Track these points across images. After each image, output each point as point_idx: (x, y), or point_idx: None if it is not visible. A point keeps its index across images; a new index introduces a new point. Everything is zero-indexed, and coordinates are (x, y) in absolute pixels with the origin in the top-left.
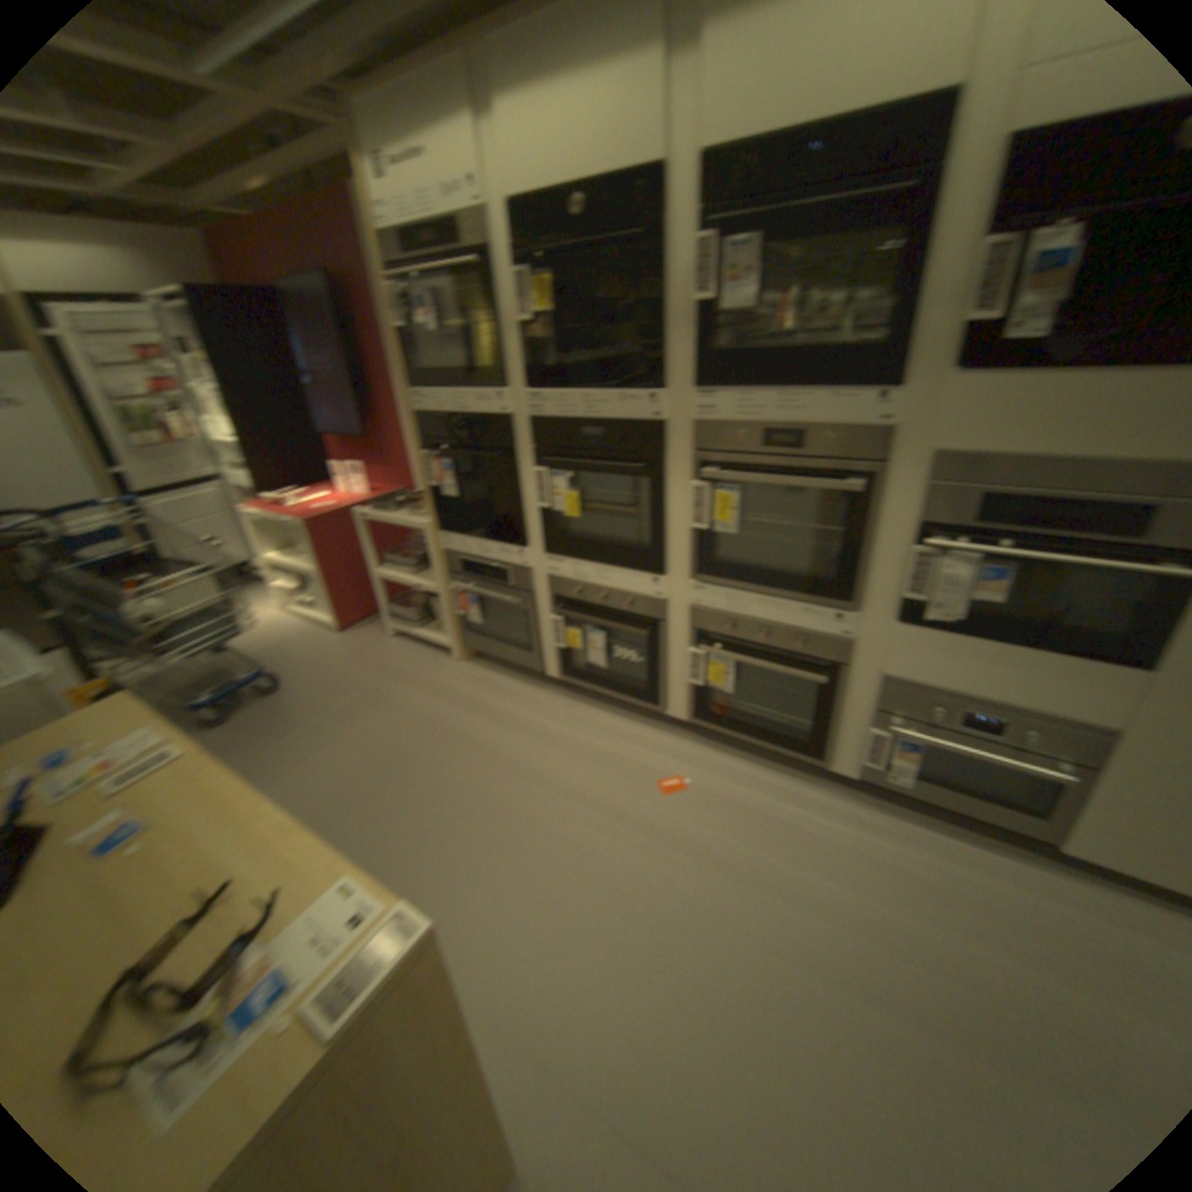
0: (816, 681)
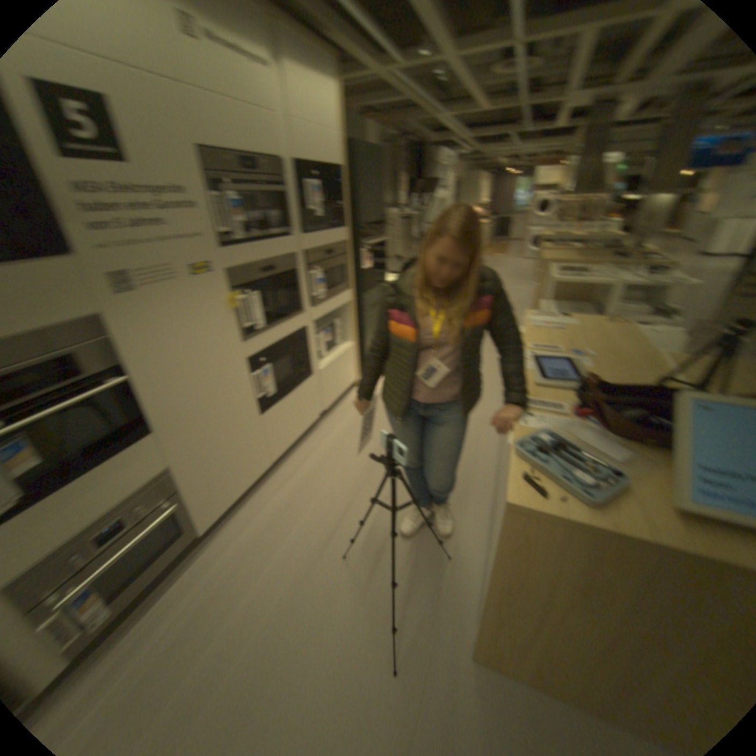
0: None
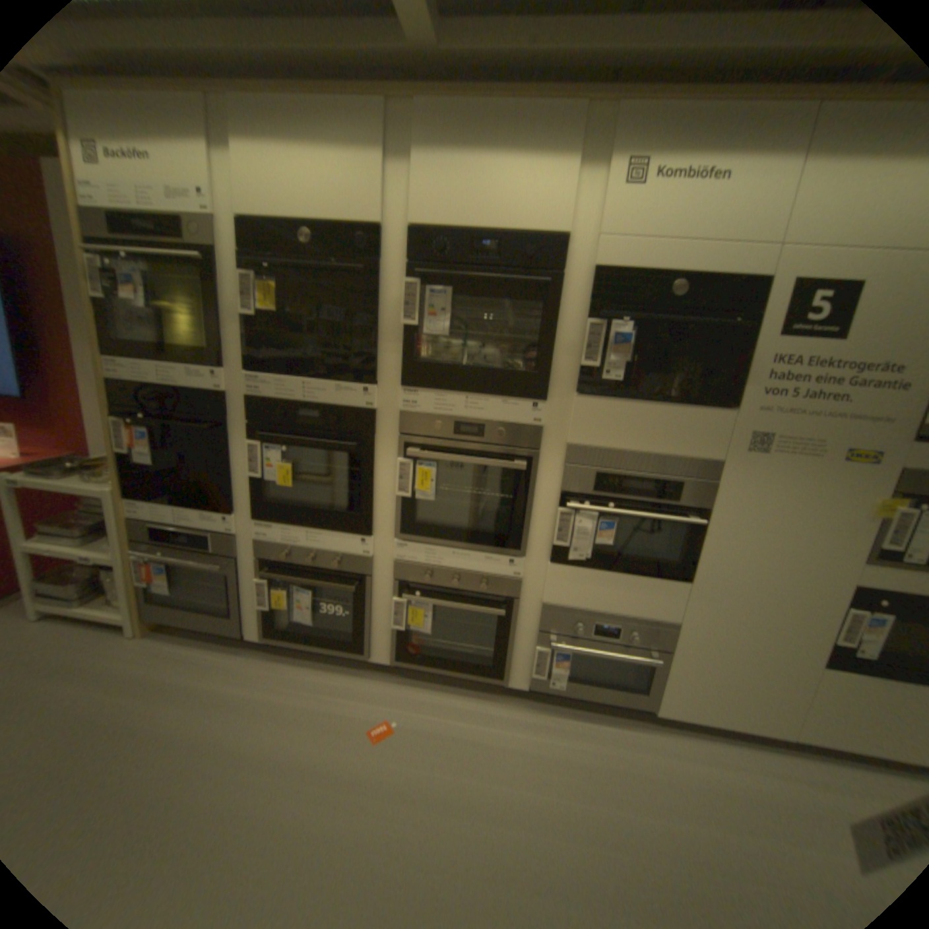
0: (499, 615)
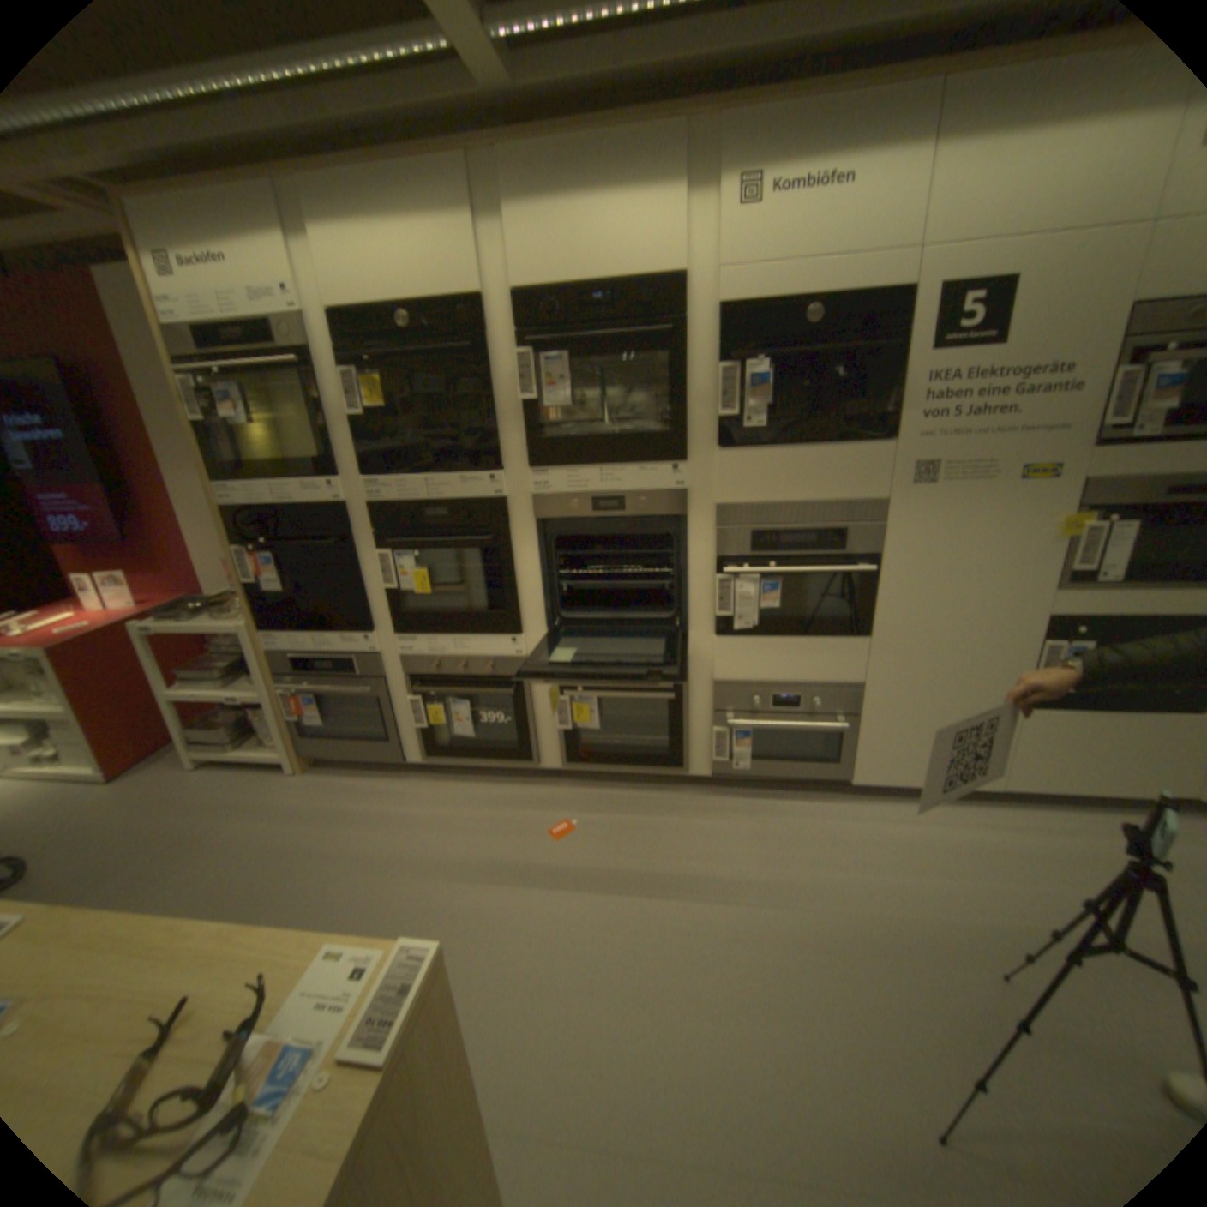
0: (667, 699)
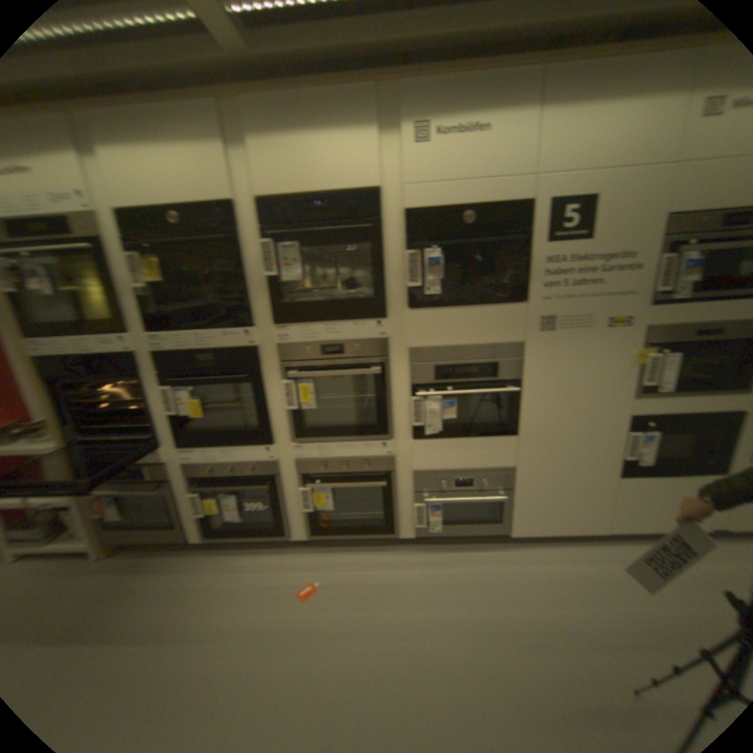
0: (379, 486)
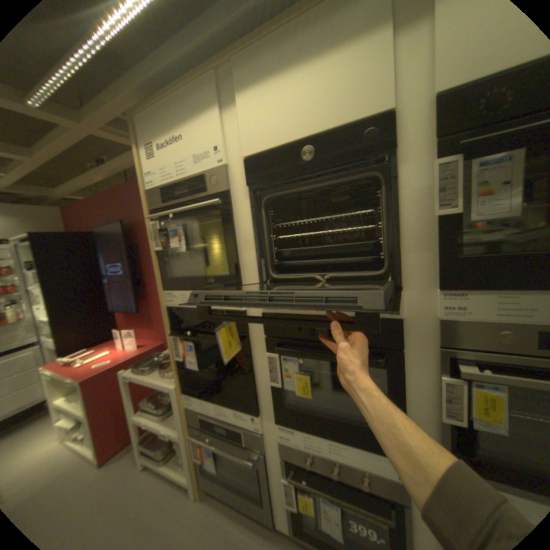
0: None
